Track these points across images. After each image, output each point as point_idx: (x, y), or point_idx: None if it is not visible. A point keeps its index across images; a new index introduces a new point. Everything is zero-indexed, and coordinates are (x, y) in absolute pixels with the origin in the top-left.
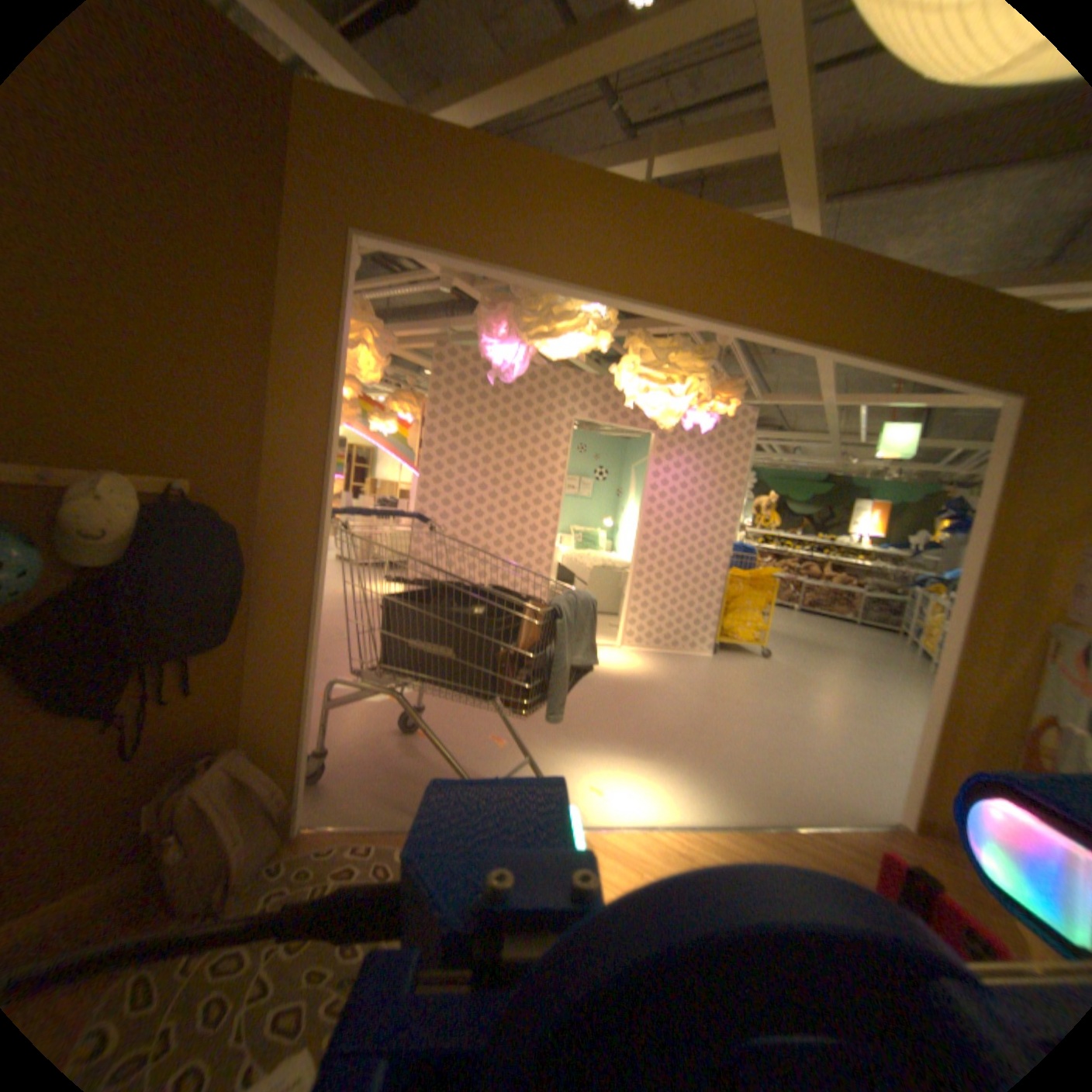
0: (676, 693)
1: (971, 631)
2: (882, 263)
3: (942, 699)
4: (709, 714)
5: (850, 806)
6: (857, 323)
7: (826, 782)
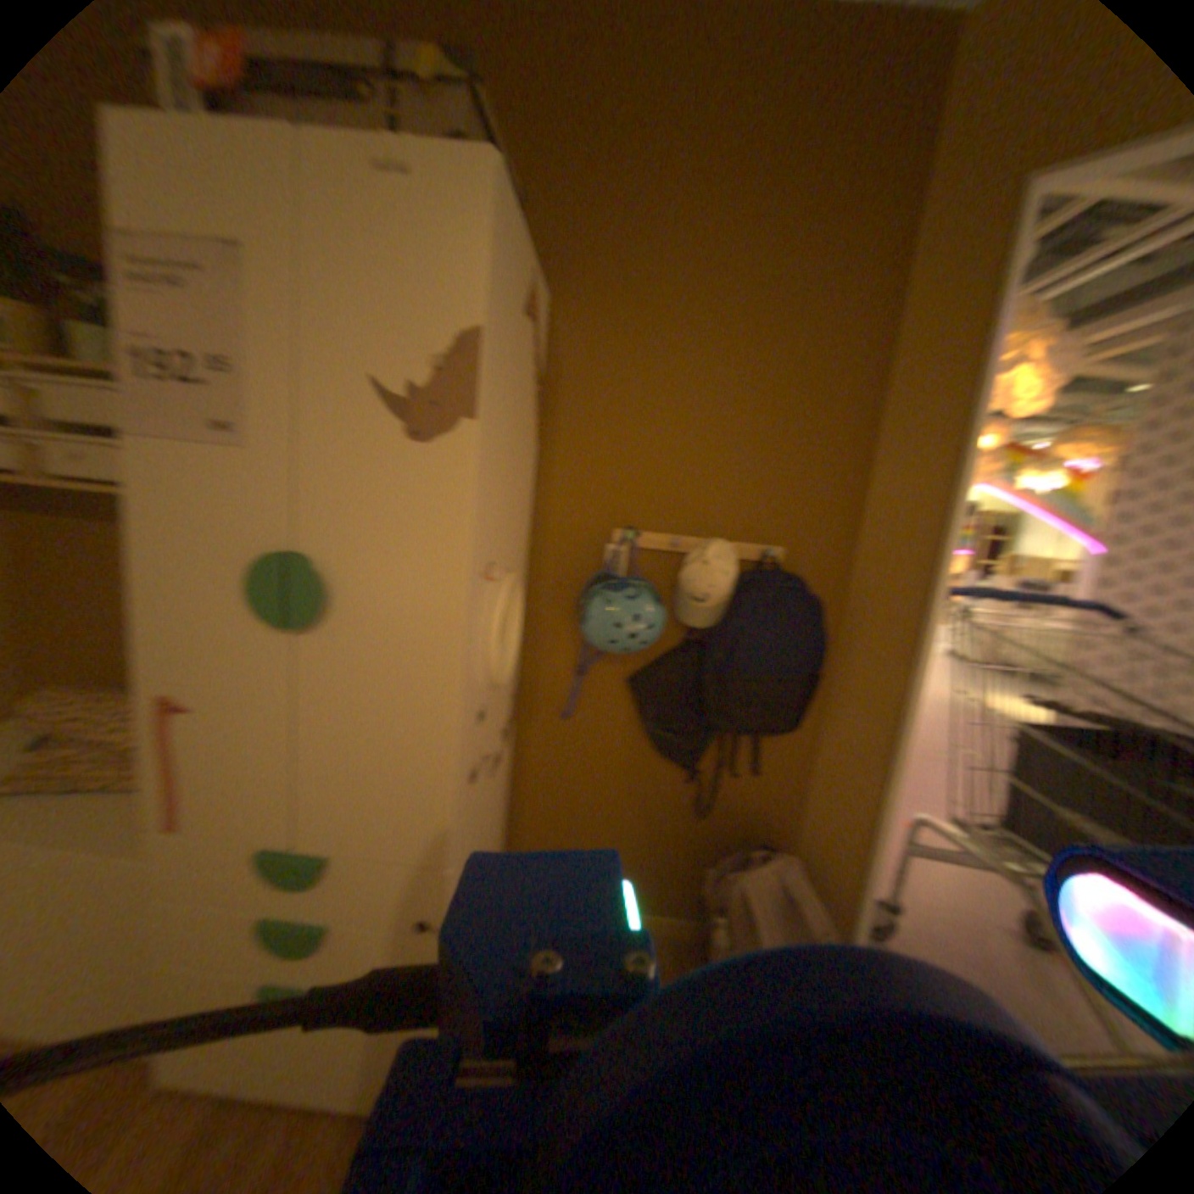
0: None
1: None
2: None
3: None
4: None
5: None
6: None
7: None
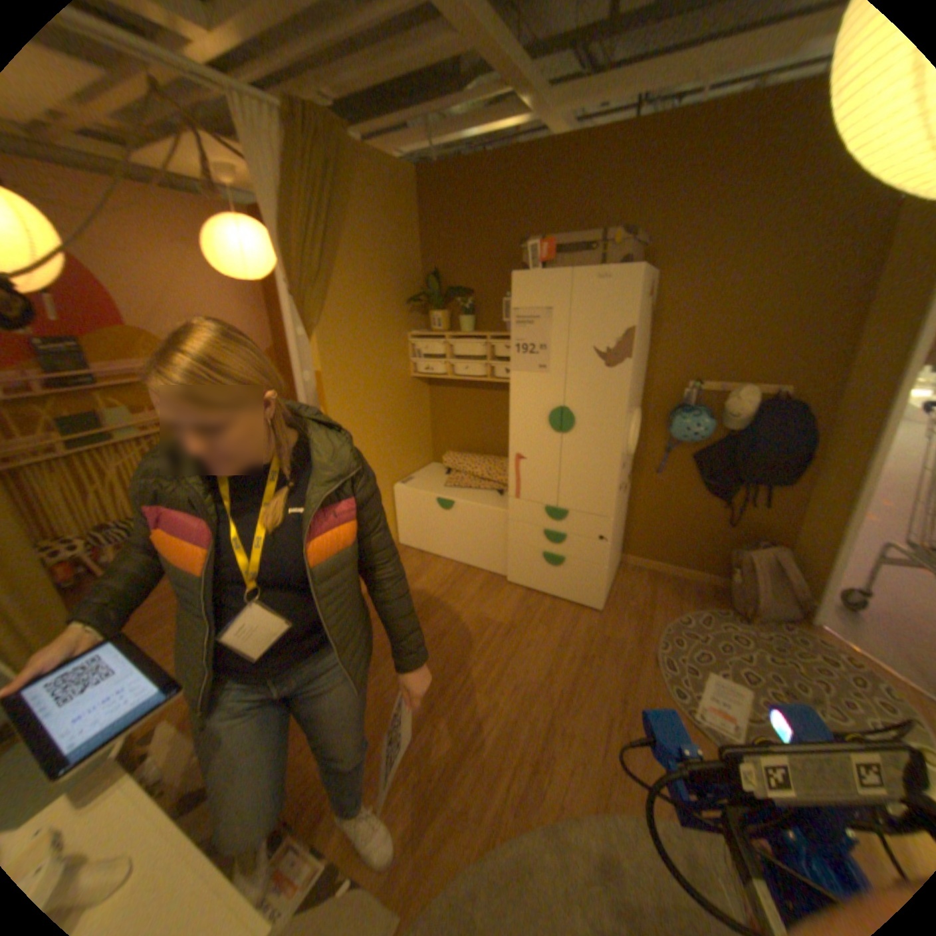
0: None
1: None
2: None
3: None
4: None
5: None
6: None
7: None
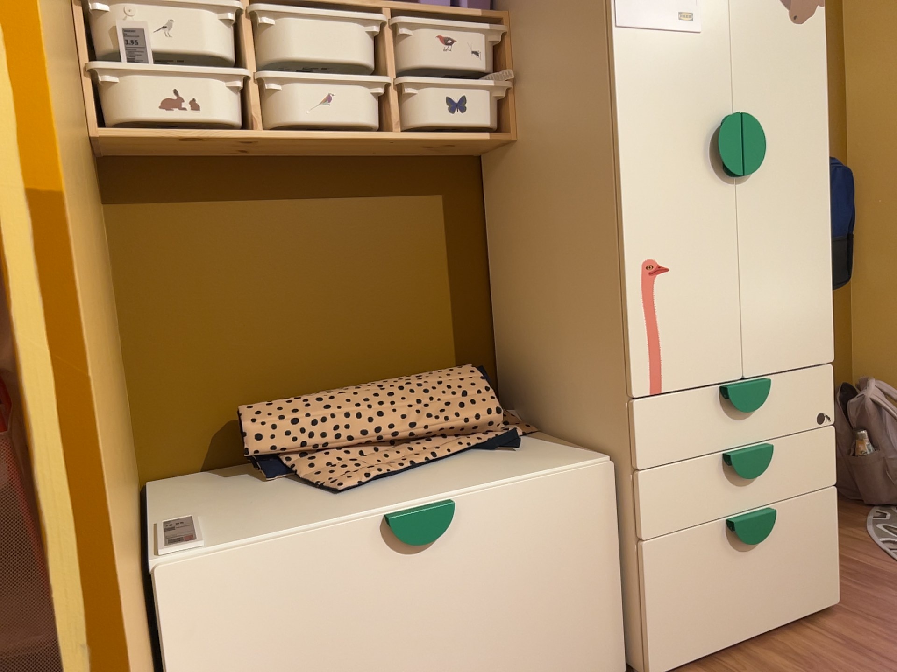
0: None
1: None
2: None
3: None
4: None
5: None
6: None
7: None
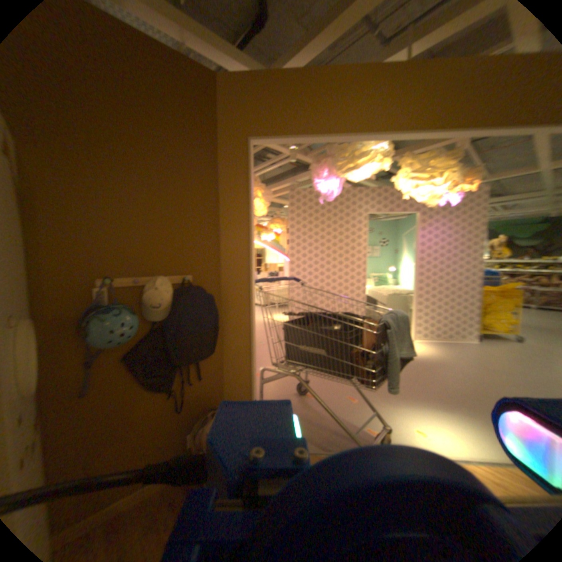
0: (460, 368)
1: None
2: None
3: None
4: (488, 382)
5: None
6: None
7: None
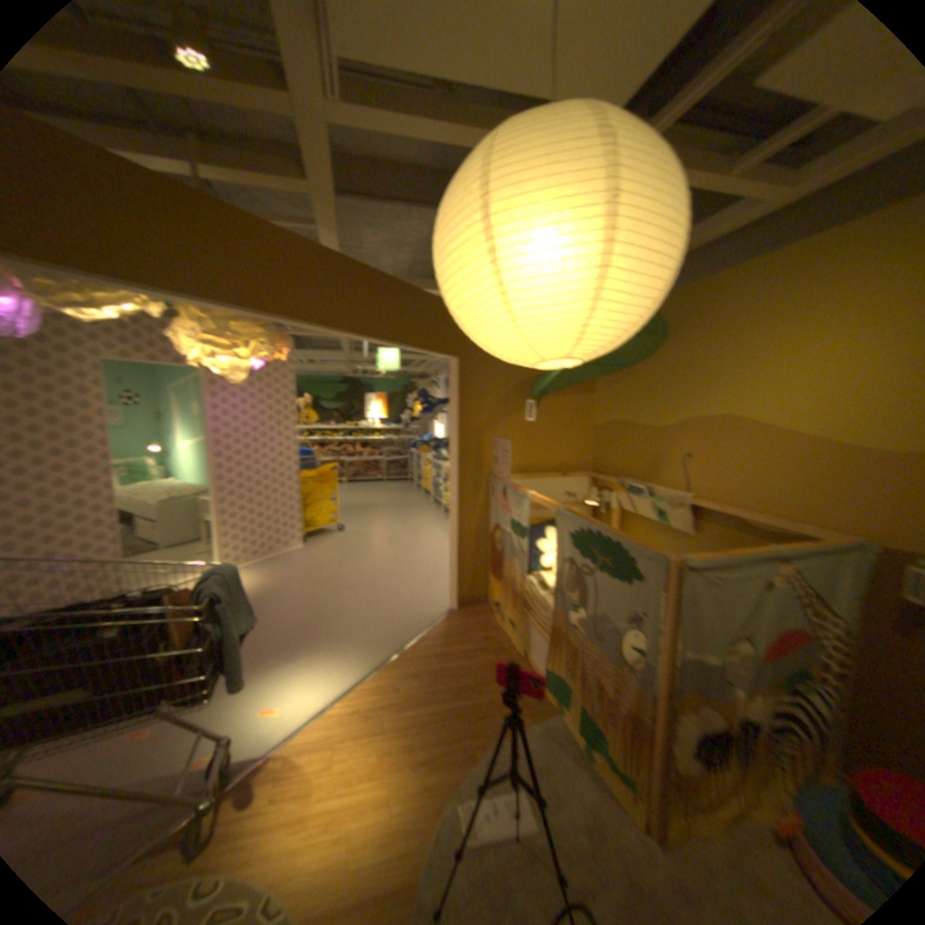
0: (289, 595)
1: (458, 493)
2: (380, 281)
3: (454, 535)
4: (321, 600)
5: (424, 616)
6: (375, 321)
7: (408, 608)
